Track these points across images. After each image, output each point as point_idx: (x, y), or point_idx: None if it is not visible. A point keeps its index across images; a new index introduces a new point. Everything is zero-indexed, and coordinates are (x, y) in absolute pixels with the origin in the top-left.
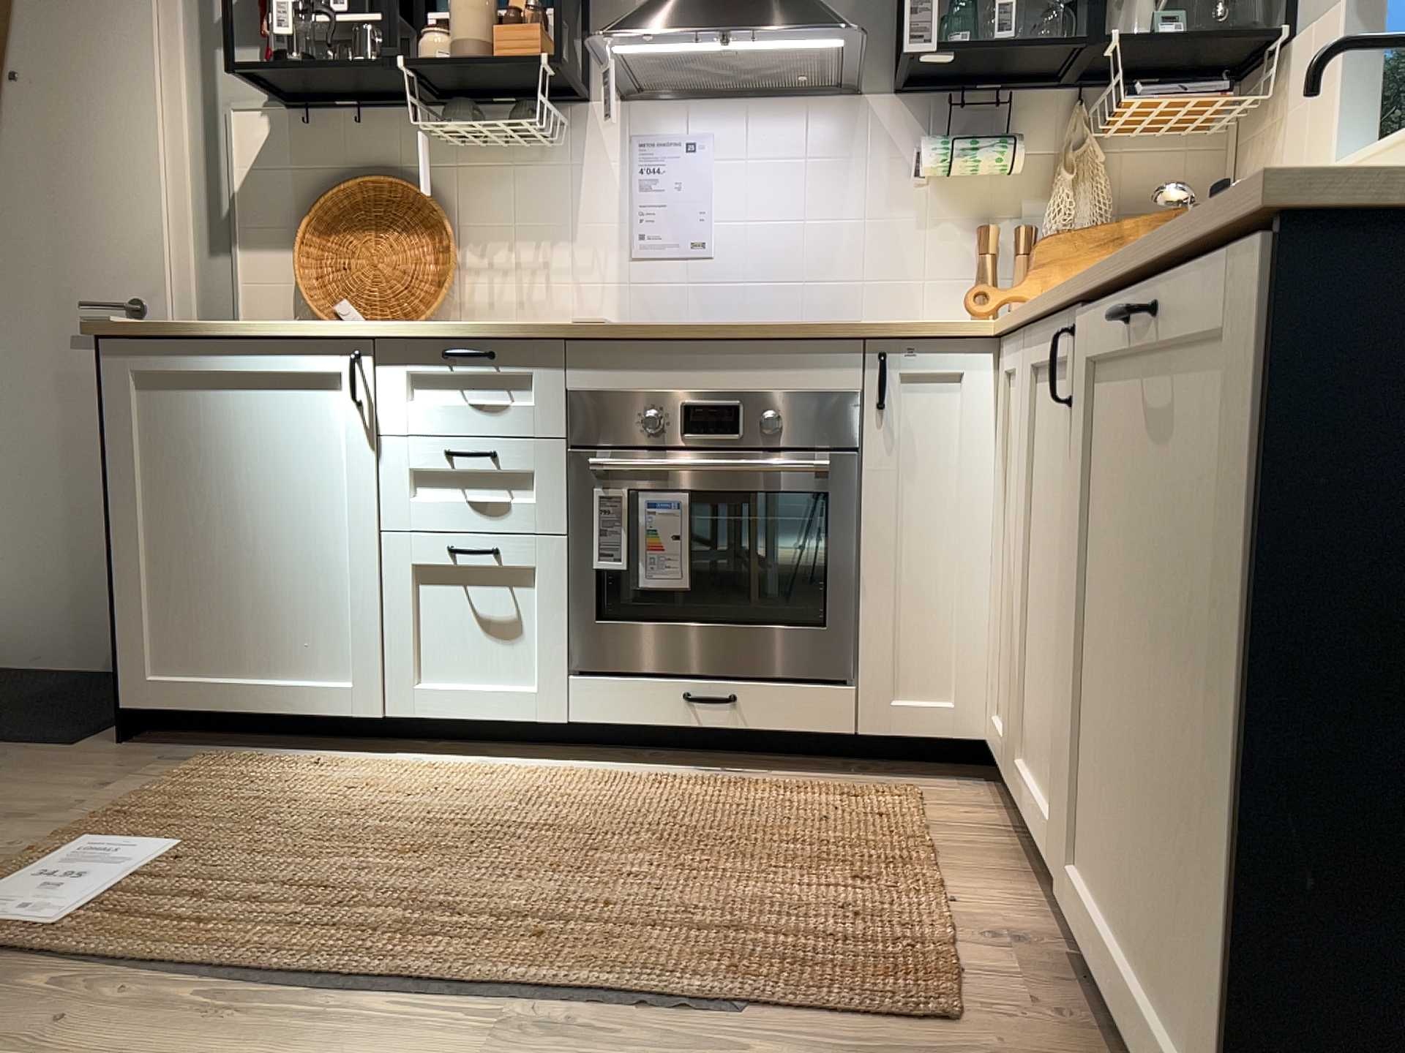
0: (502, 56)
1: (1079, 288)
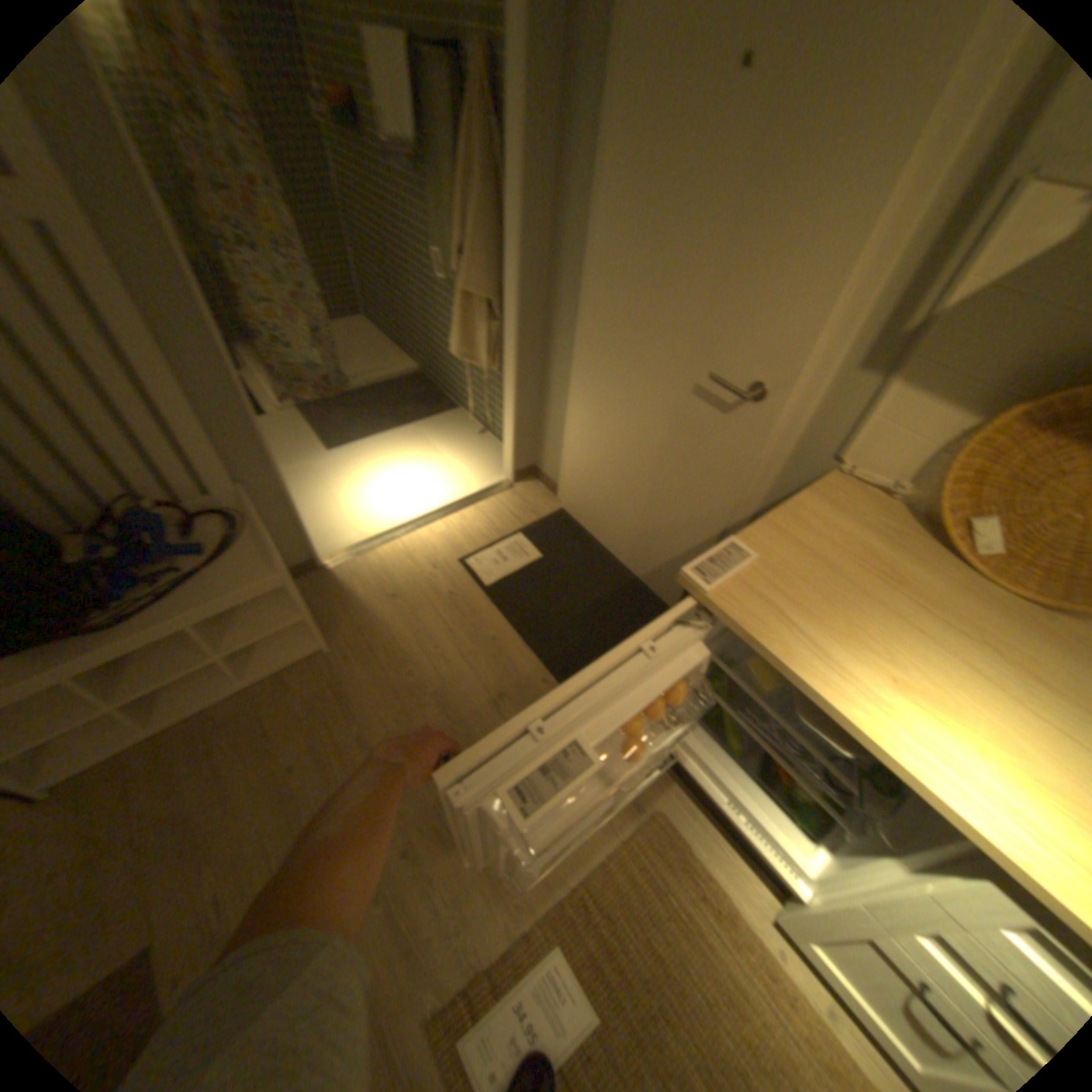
0: None
1: None
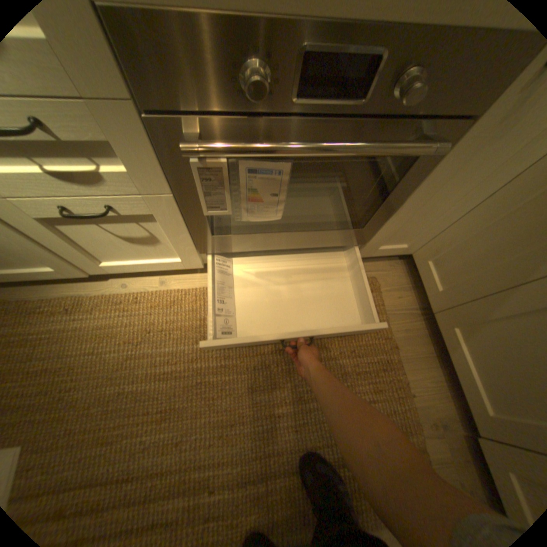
0: None
1: None
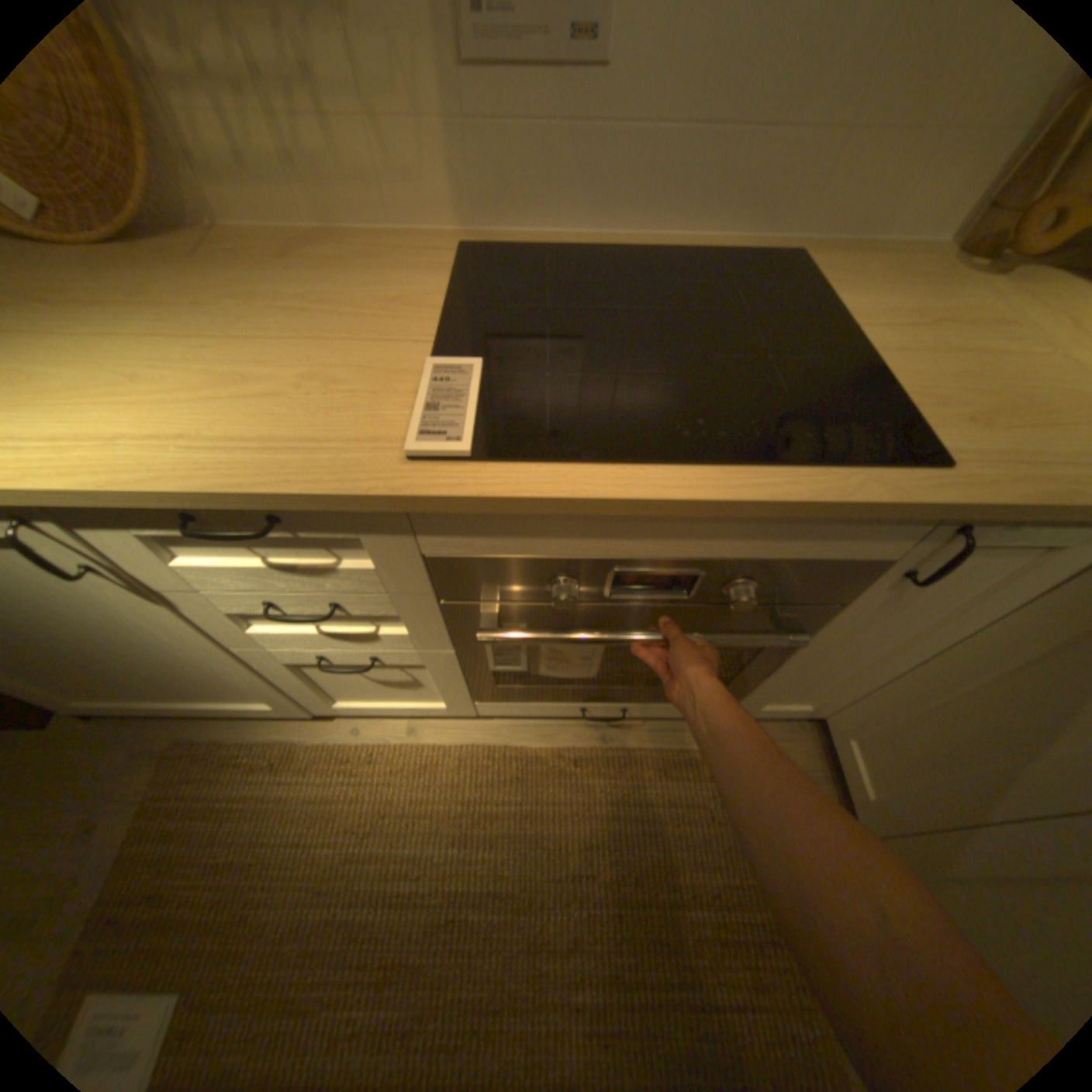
0: None
1: None
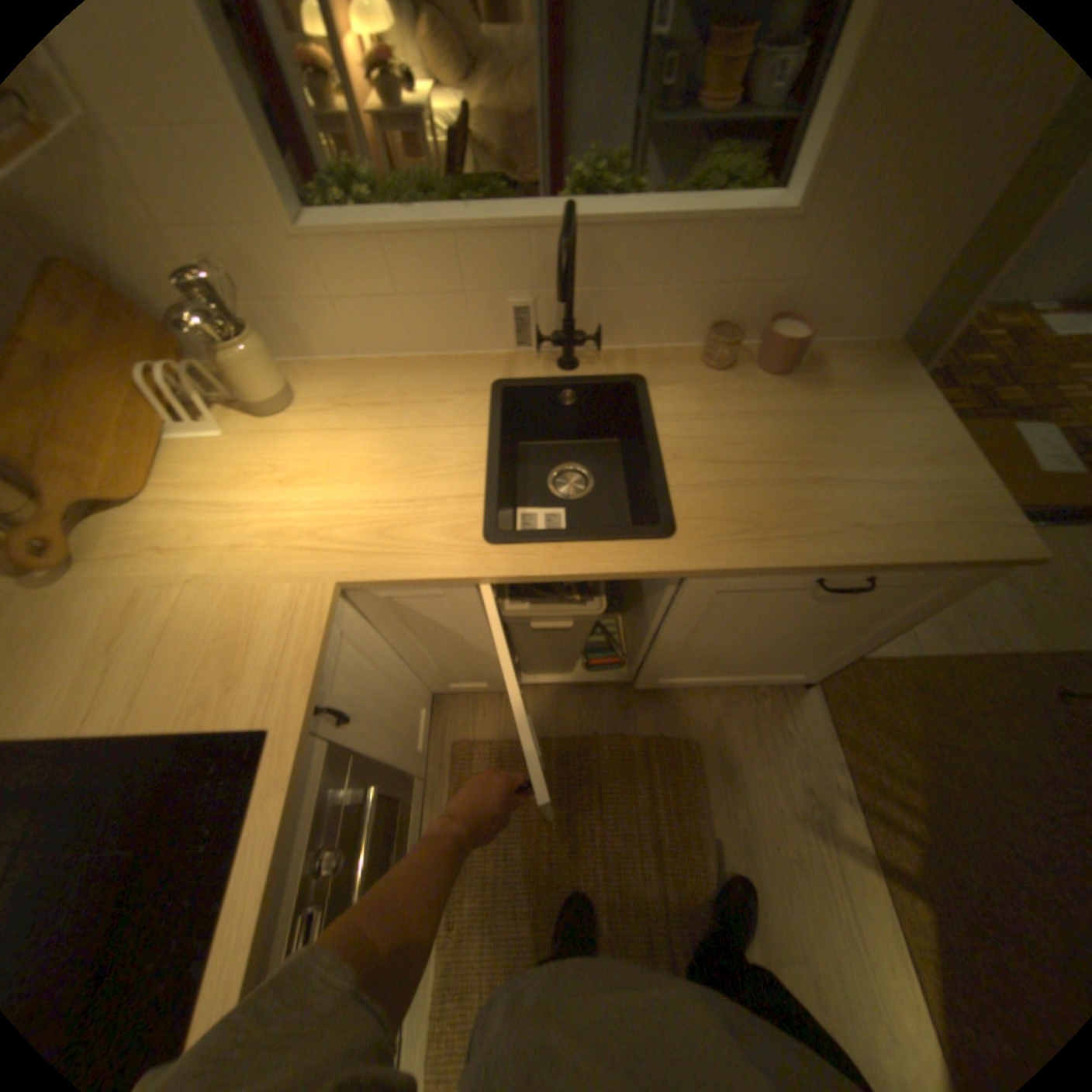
0: None
1: (677, 570)
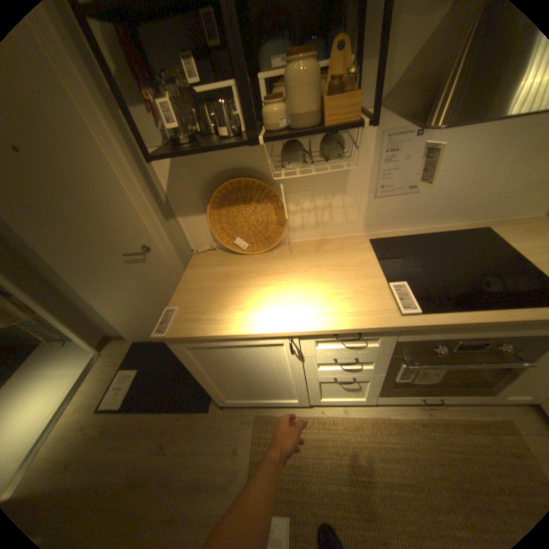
0: (334, 121)
1: None
